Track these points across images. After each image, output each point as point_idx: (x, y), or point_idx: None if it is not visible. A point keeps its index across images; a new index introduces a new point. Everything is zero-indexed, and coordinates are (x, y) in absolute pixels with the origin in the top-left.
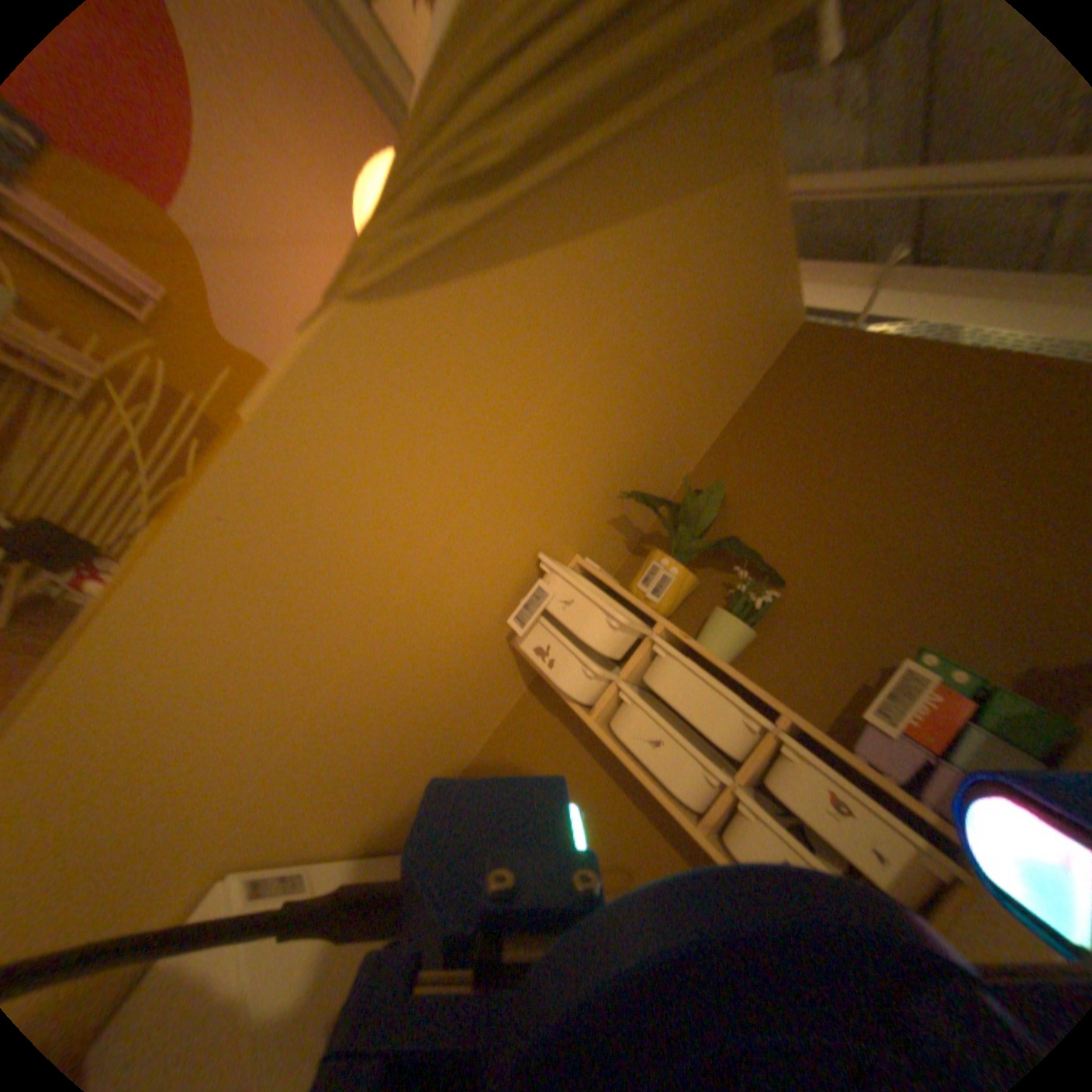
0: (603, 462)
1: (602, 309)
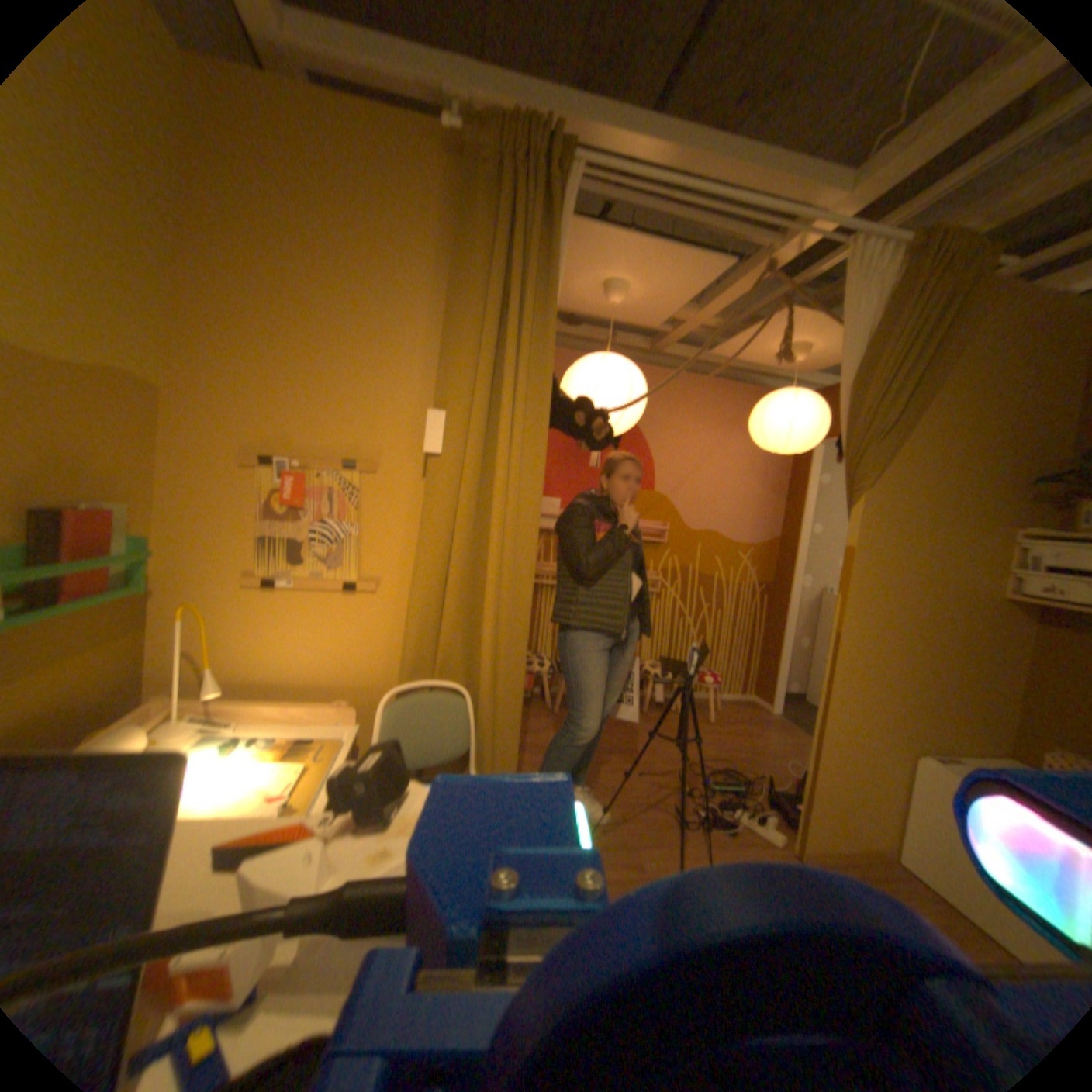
0: (1000, 472)
1: (955, 414)
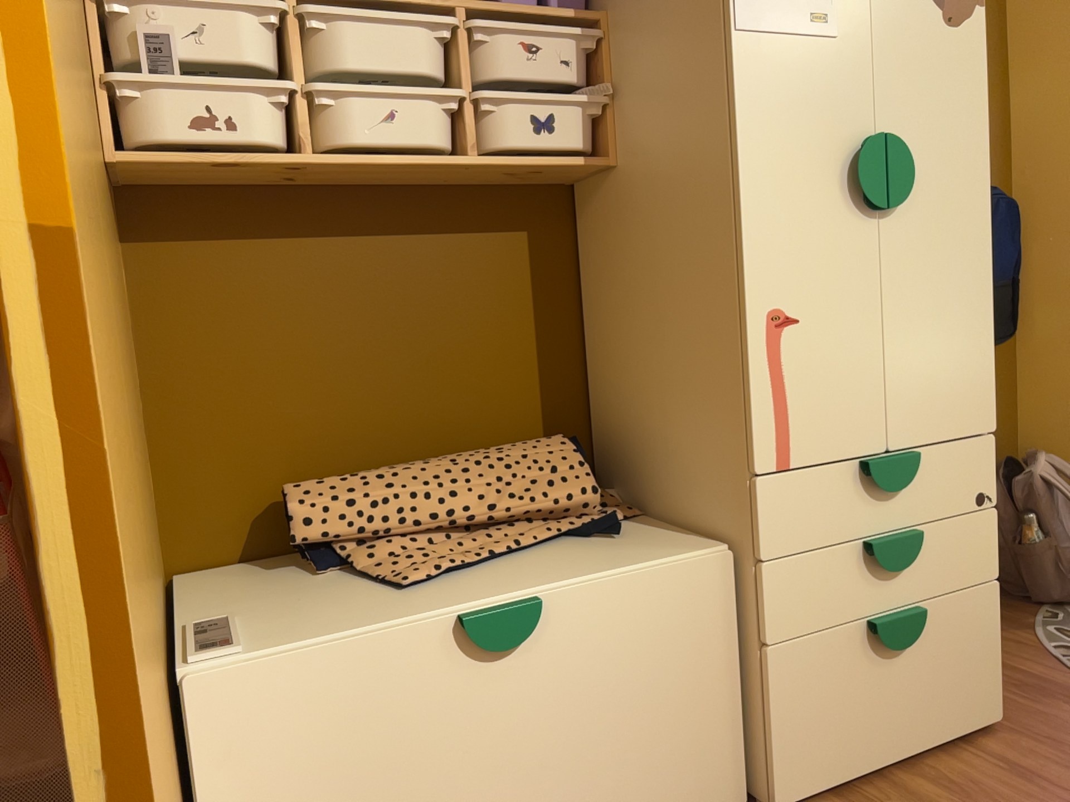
0: None
1: None
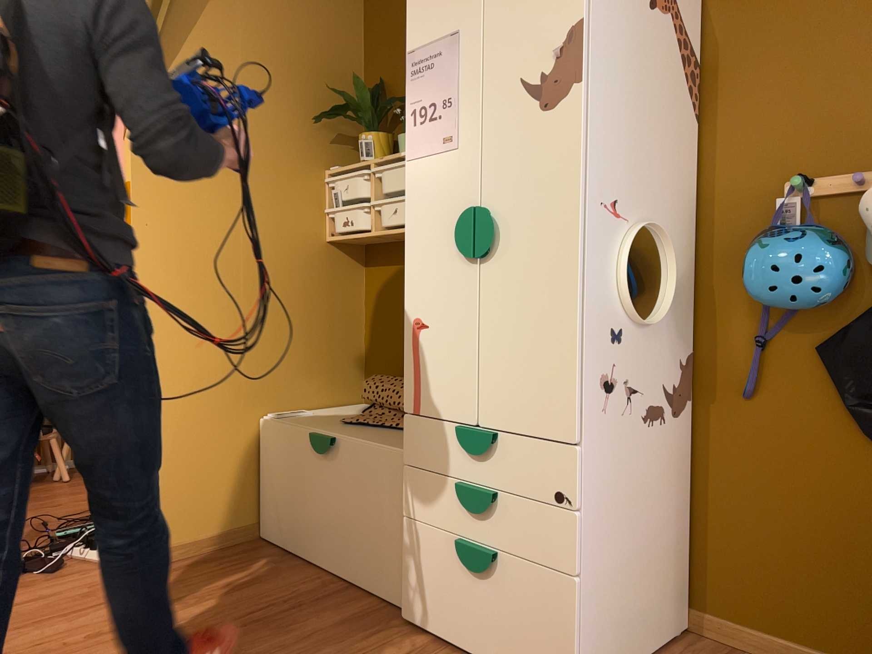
0: (295, 111)
1: (231, 42)
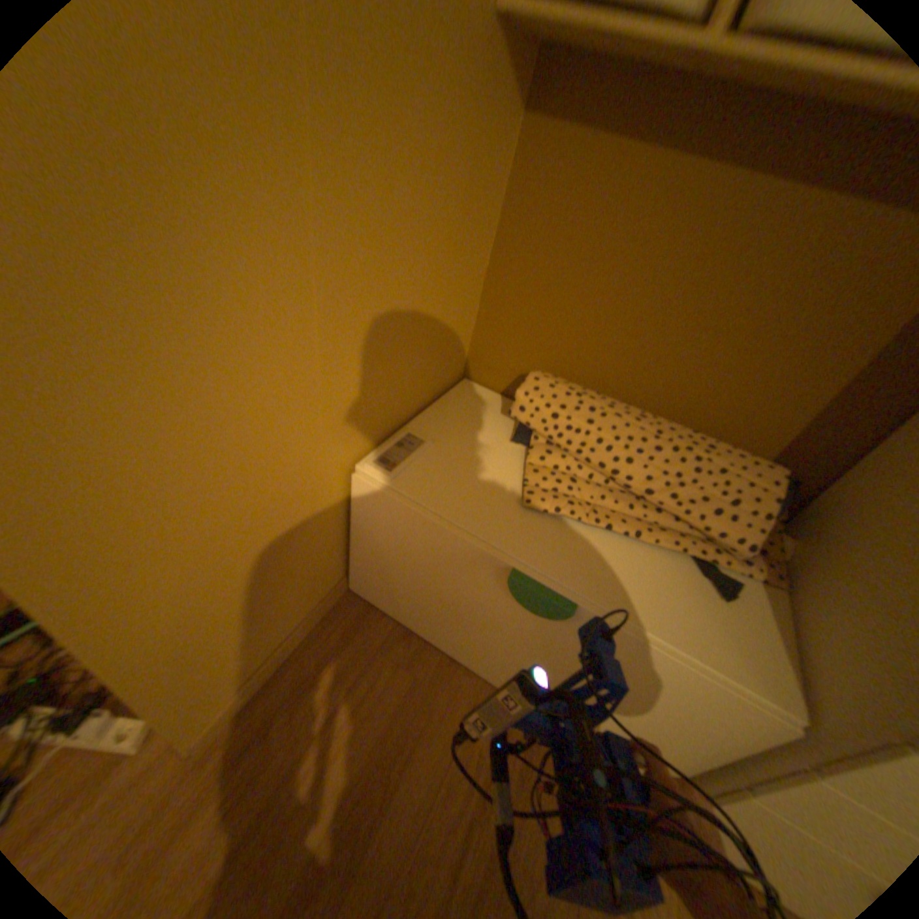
0: None
1: None
